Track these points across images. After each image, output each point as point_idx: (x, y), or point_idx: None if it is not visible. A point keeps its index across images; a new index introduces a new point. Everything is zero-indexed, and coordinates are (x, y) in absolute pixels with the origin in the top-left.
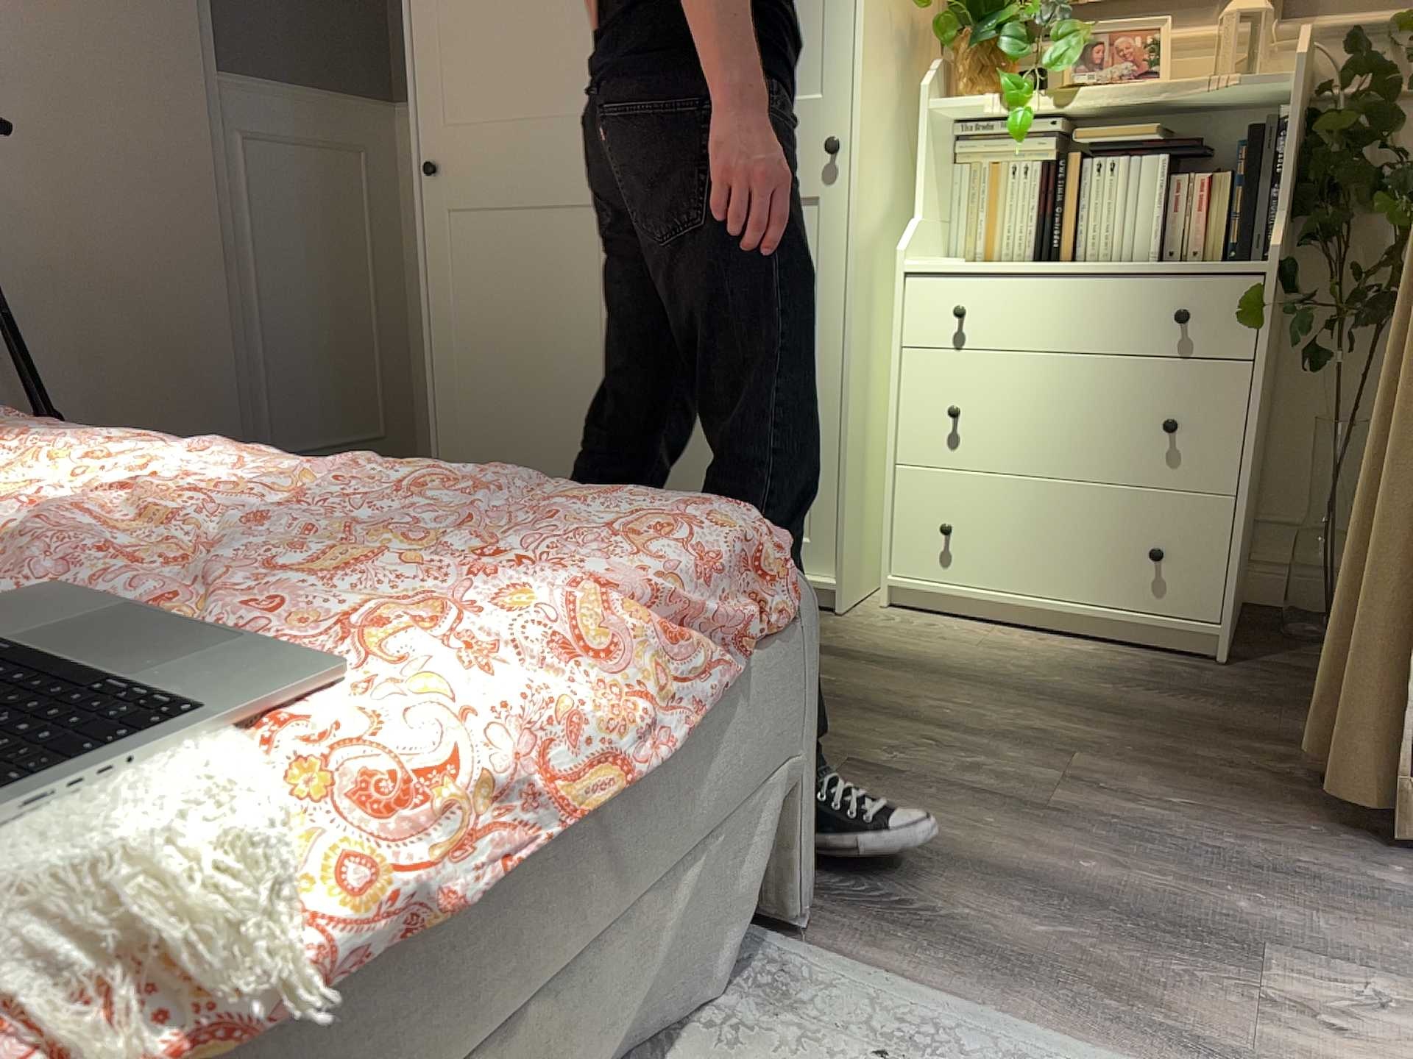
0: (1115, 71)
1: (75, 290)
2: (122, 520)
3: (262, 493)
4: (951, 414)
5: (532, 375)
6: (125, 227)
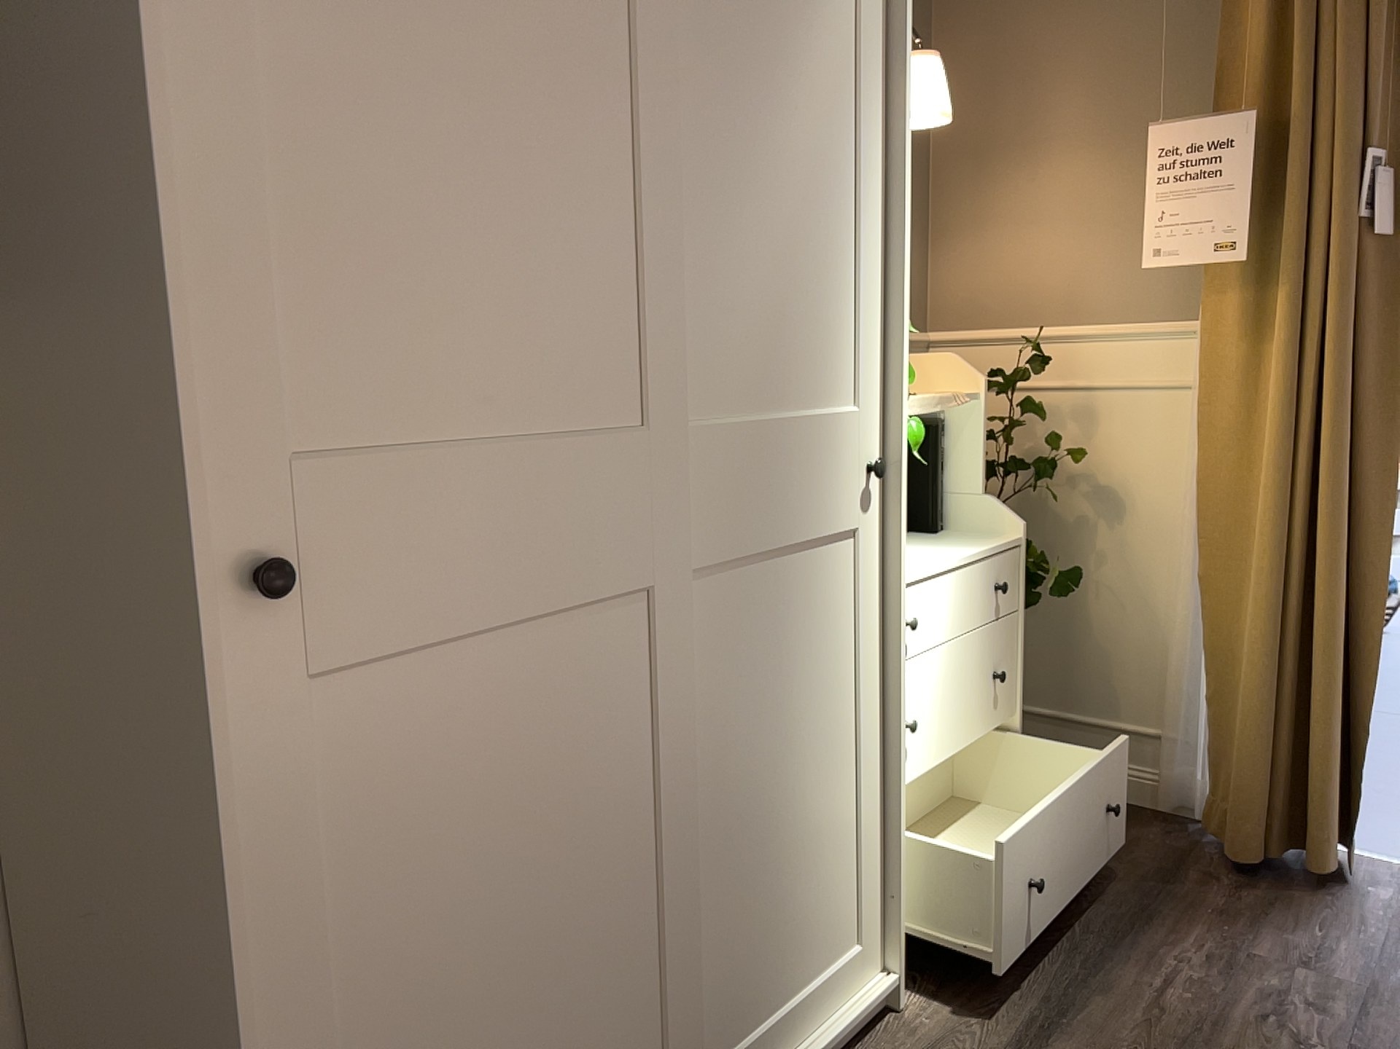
0: None
1: None
2: None
3: None
4: (909, 724)
5: (543, 946)
6: None
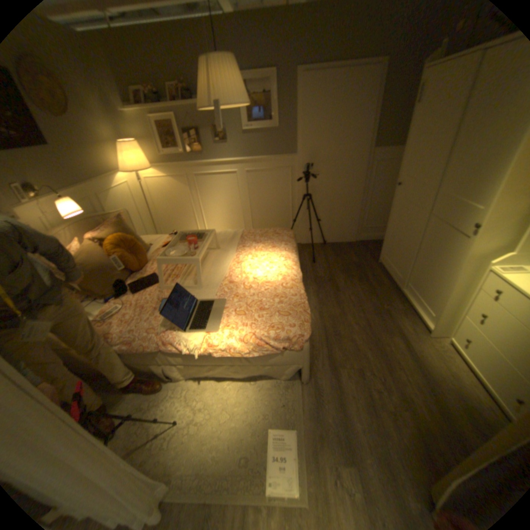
0: None
1: (329, 197)
2: (256, 280)
3: (269, 283)
4: (482, 315)
5: (401, 240)
6: (341, 184)
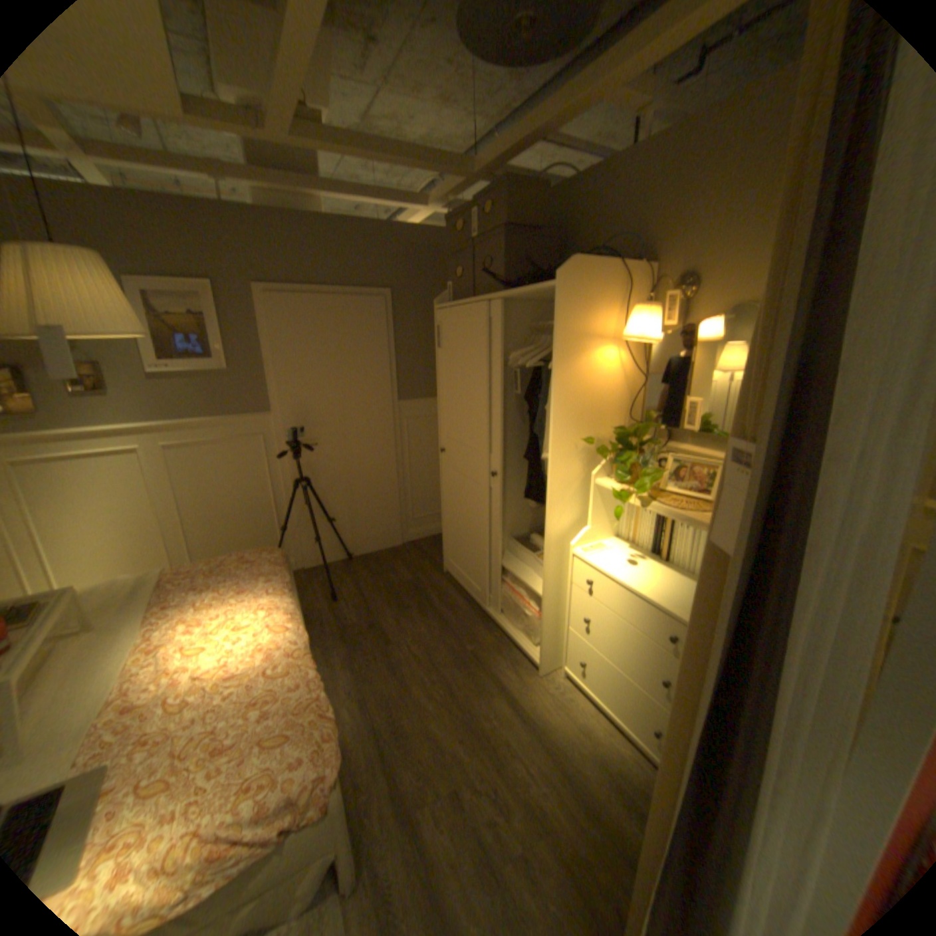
0: (689, 484)
1: (344, 477)
2: (199, 682)
3: (233, 680)
4: (584, 621)
5: (465, 531)
6: (361, 456)
